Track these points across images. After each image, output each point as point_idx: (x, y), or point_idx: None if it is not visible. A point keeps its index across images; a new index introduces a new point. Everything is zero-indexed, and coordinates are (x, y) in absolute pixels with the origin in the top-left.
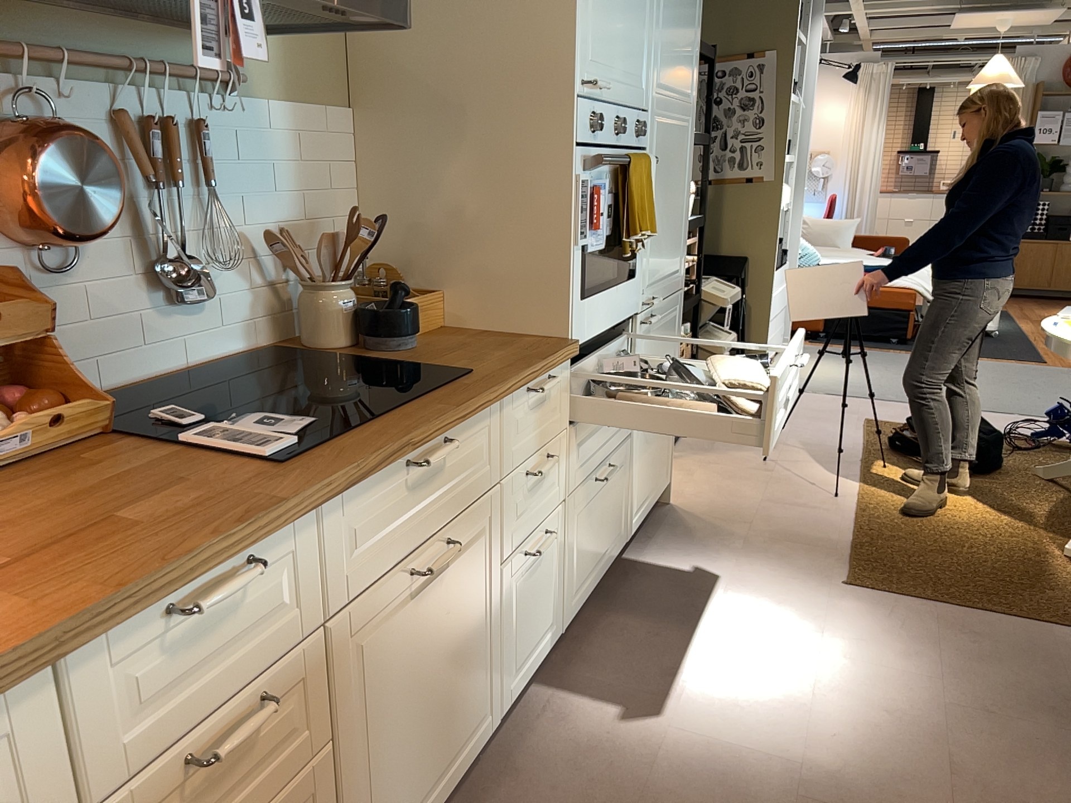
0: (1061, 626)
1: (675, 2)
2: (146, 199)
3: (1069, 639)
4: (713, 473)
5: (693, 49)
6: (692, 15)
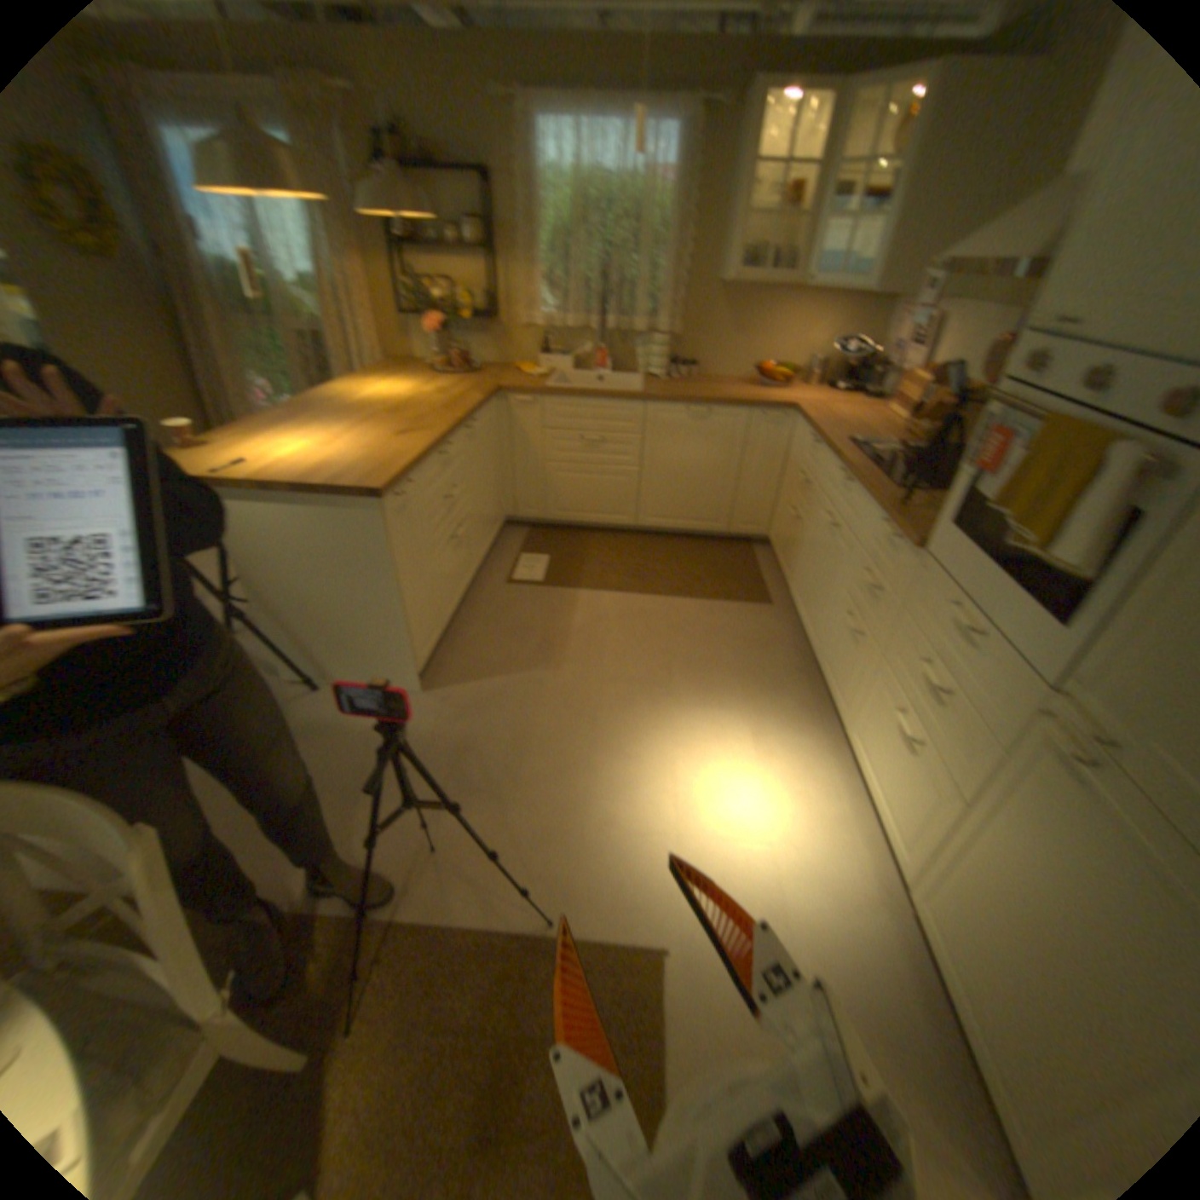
0: (443, 931)
1: None
2: None
3: (447, 907)
4: None
5: None
6: None
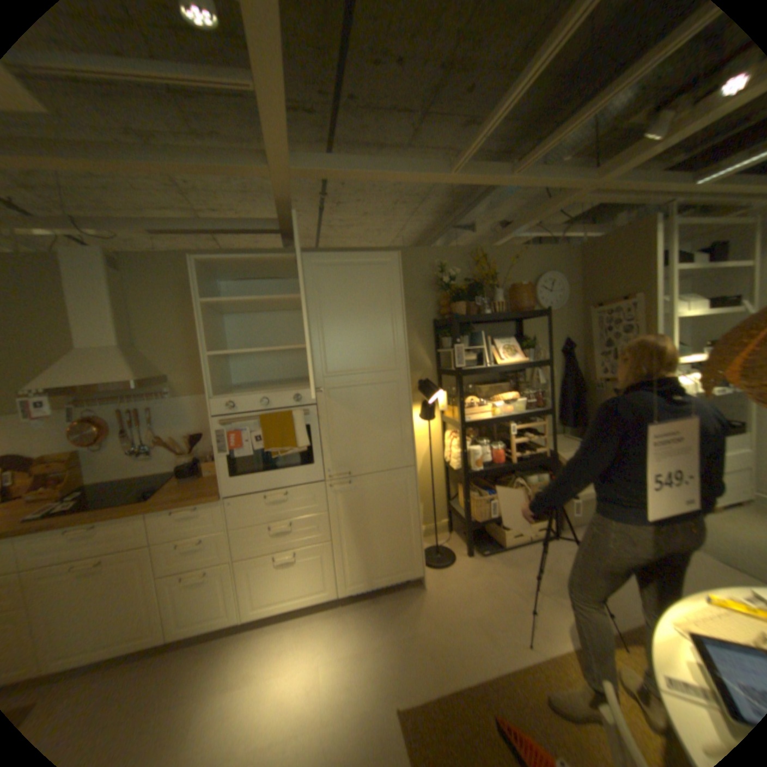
0: None
1: (342, 330)
2: (126, 431)
3: None
4: (485, 584)
5: (386, 343)
6: (379, 327)
